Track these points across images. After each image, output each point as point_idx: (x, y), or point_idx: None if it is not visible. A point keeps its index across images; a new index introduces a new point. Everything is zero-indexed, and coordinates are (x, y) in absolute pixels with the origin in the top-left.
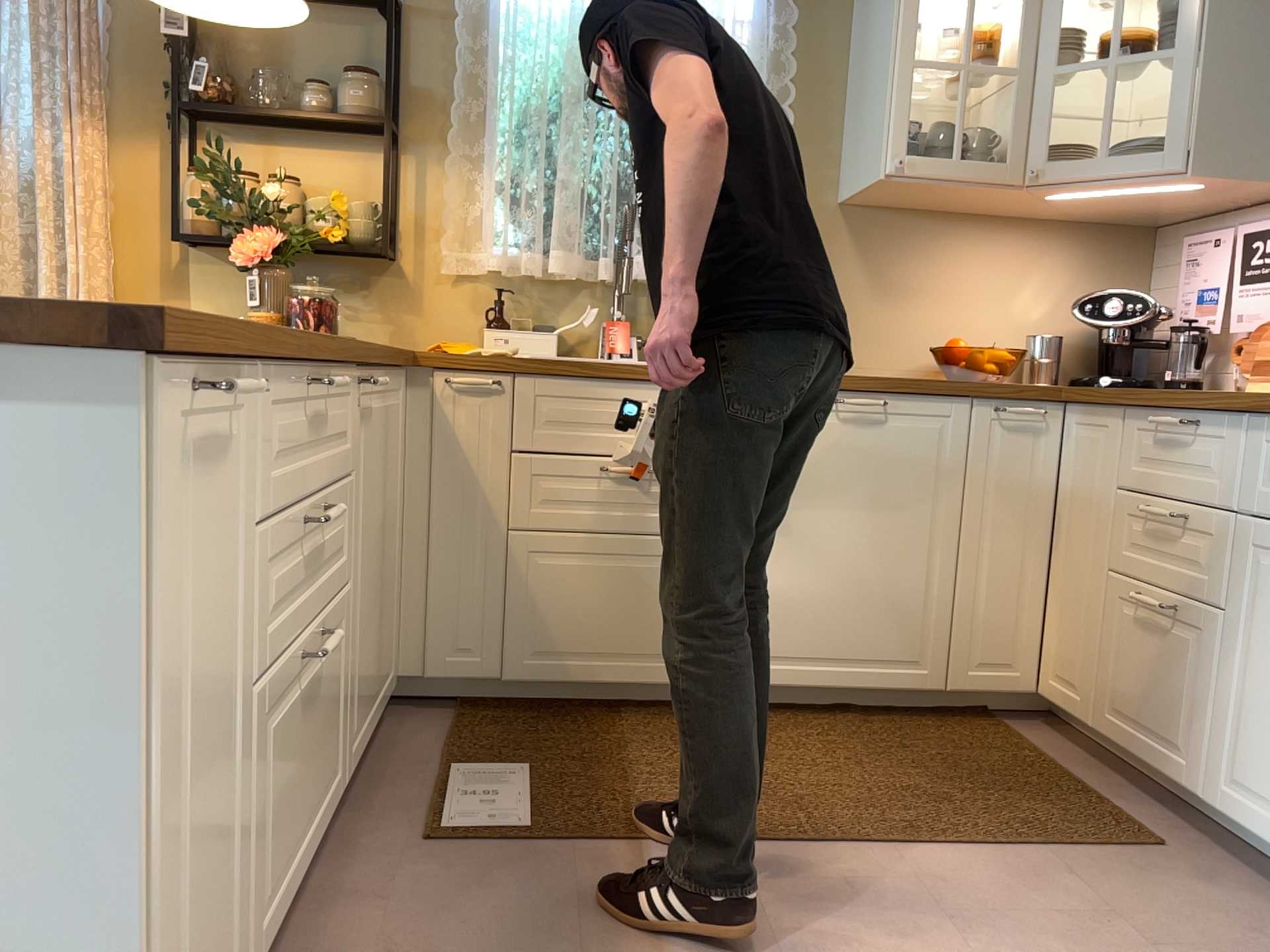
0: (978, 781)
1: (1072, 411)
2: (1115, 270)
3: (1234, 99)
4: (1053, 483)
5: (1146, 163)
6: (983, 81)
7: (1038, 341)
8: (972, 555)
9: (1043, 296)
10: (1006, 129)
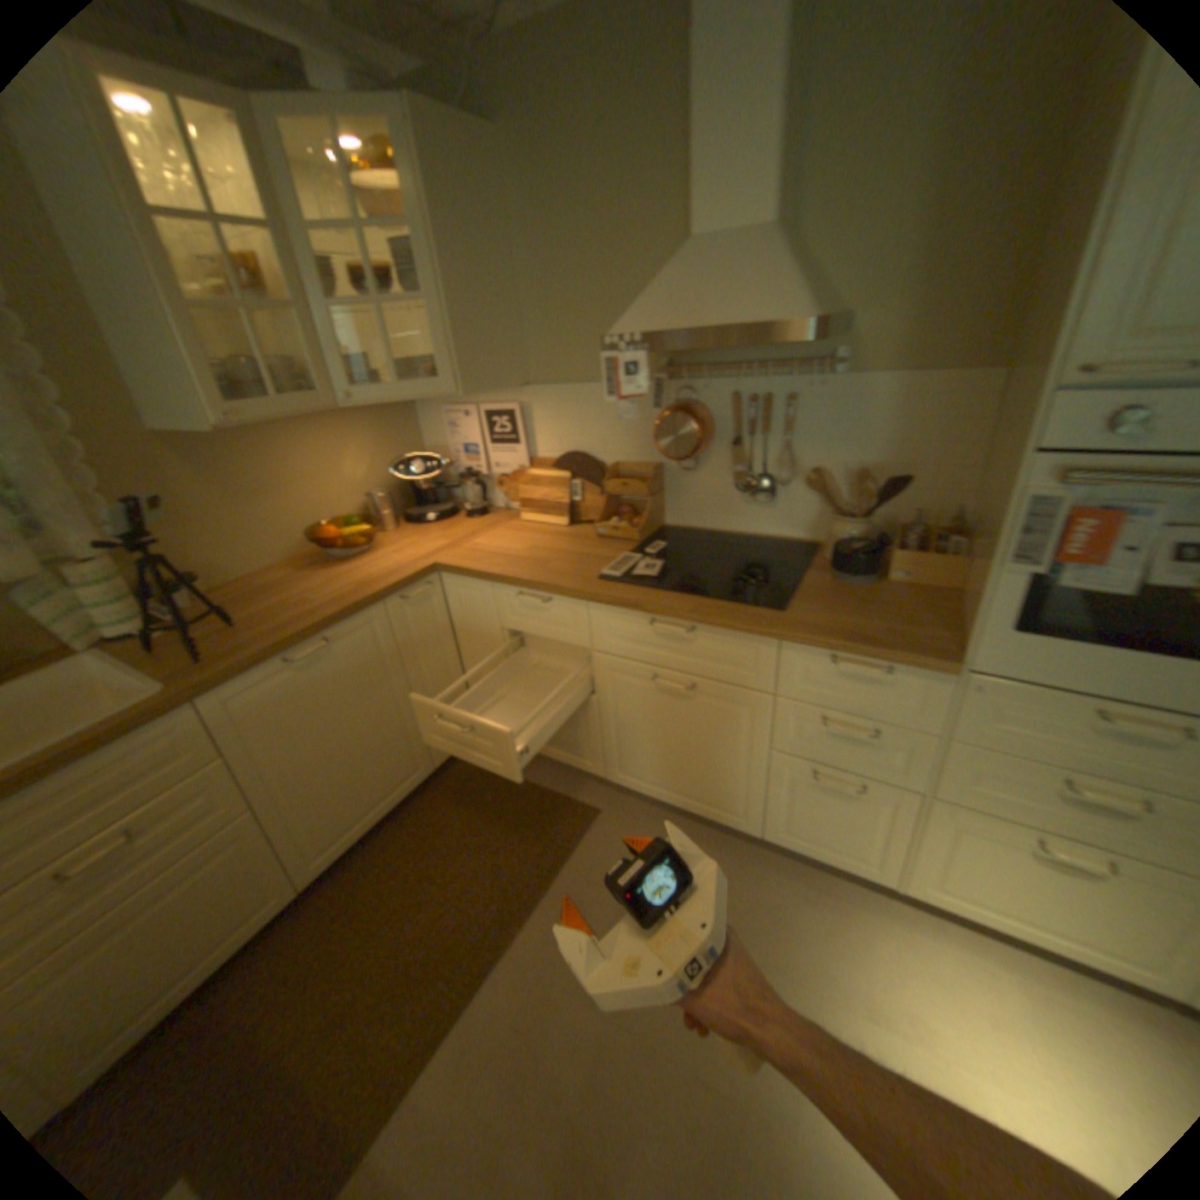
0: (497, 833)
1: (447, 577)
2: (399, 429)
3: (472, 335)
4: (449, 622)
5: (430, 388)
6: (254, 302)
7: (378, 503)
8: (422, 692)
9: (362, 461)
10: (299, 353)
